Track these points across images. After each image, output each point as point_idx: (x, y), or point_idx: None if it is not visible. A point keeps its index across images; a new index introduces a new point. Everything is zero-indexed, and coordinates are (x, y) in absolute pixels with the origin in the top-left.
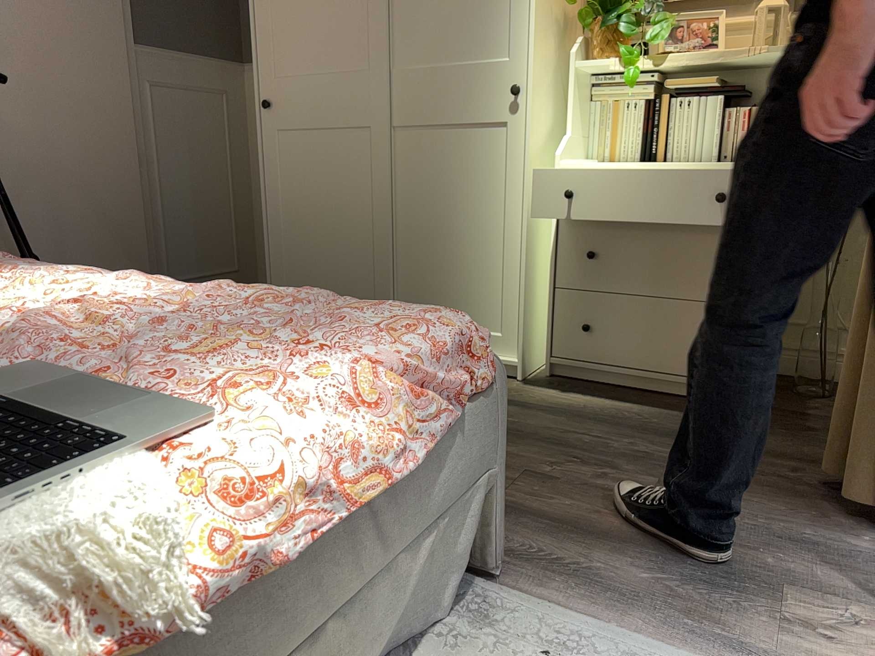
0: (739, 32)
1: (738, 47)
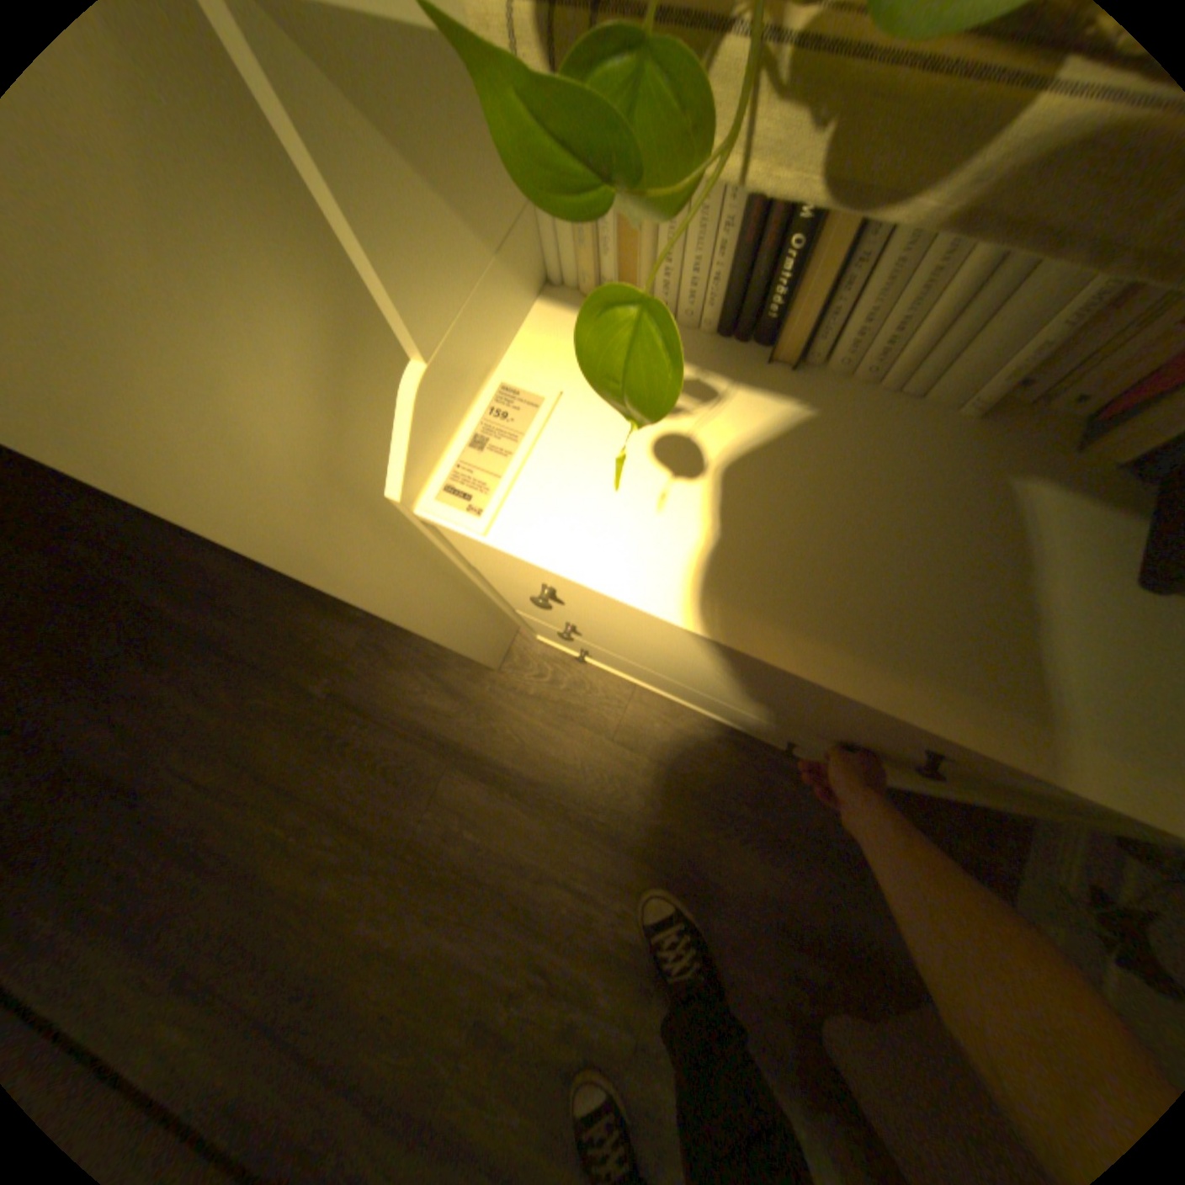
0: None
1: None
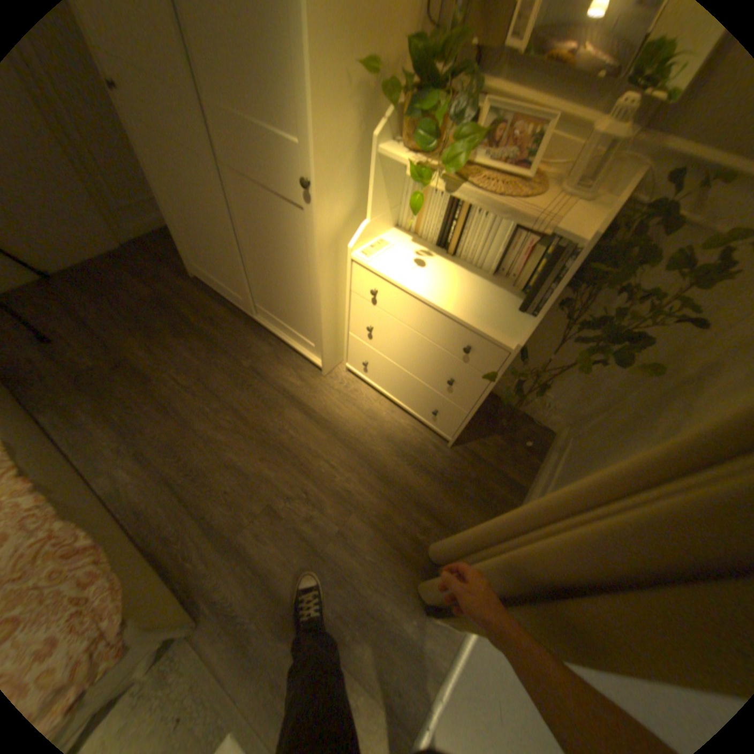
0: (577, 127)
1: (565, 153)
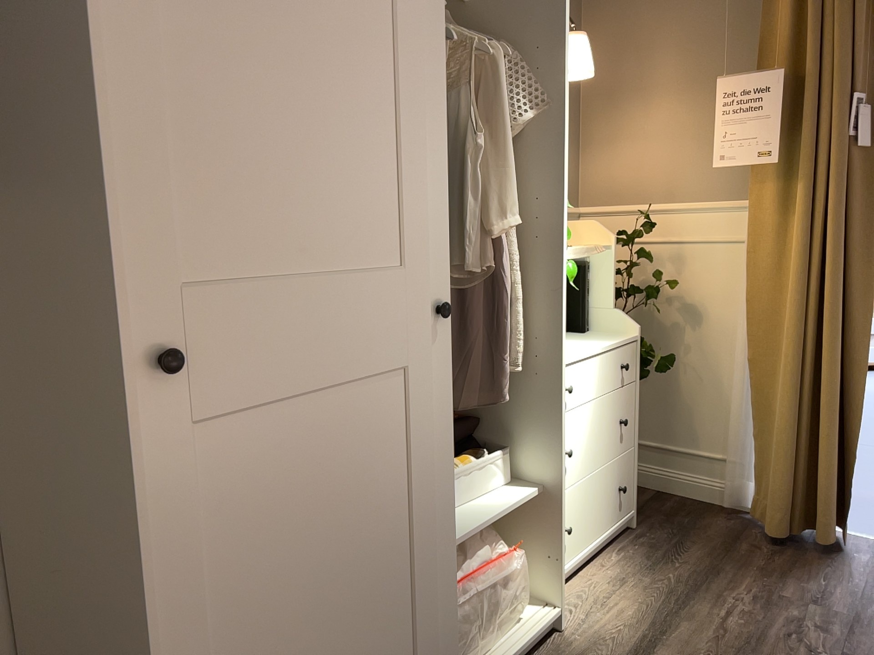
0: None
1: None
